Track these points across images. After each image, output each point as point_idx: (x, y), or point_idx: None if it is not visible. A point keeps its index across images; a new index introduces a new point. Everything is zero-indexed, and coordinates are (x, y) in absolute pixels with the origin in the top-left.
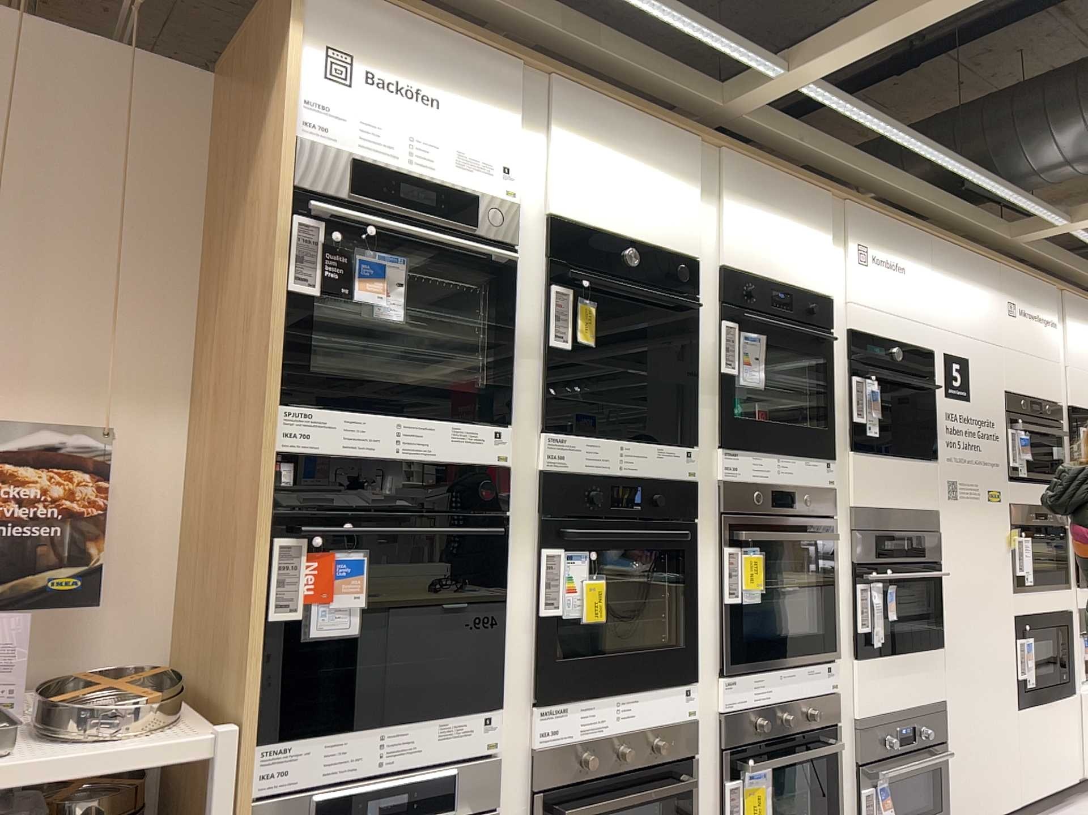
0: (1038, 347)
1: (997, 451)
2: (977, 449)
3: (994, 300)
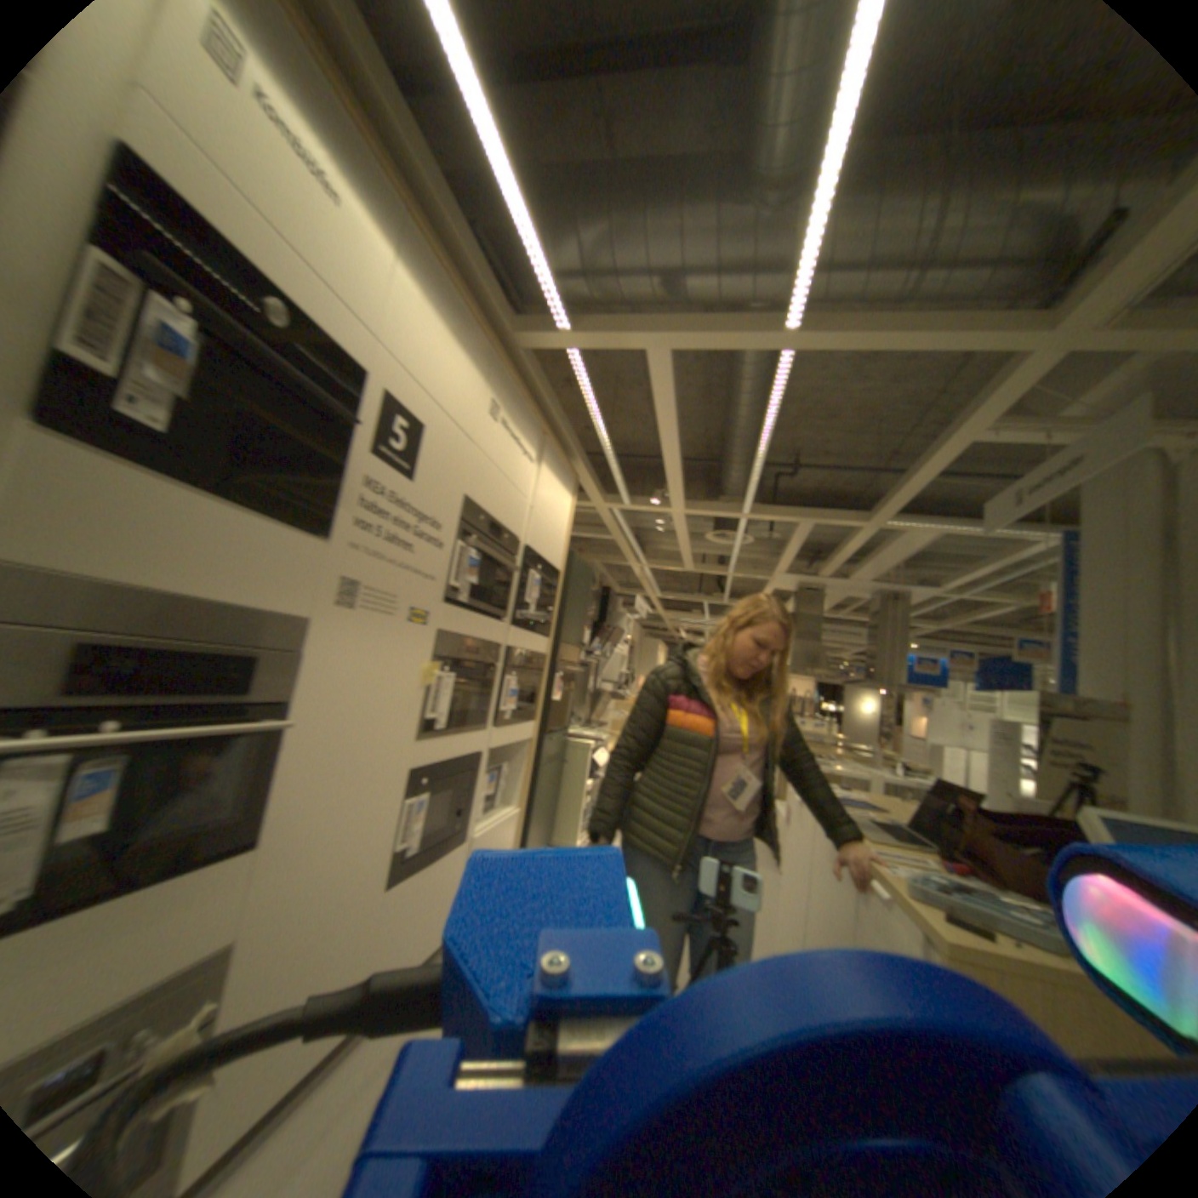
0: (516, 473)
1: (440, 564)
2: (411, 550)
3: (481, 387)
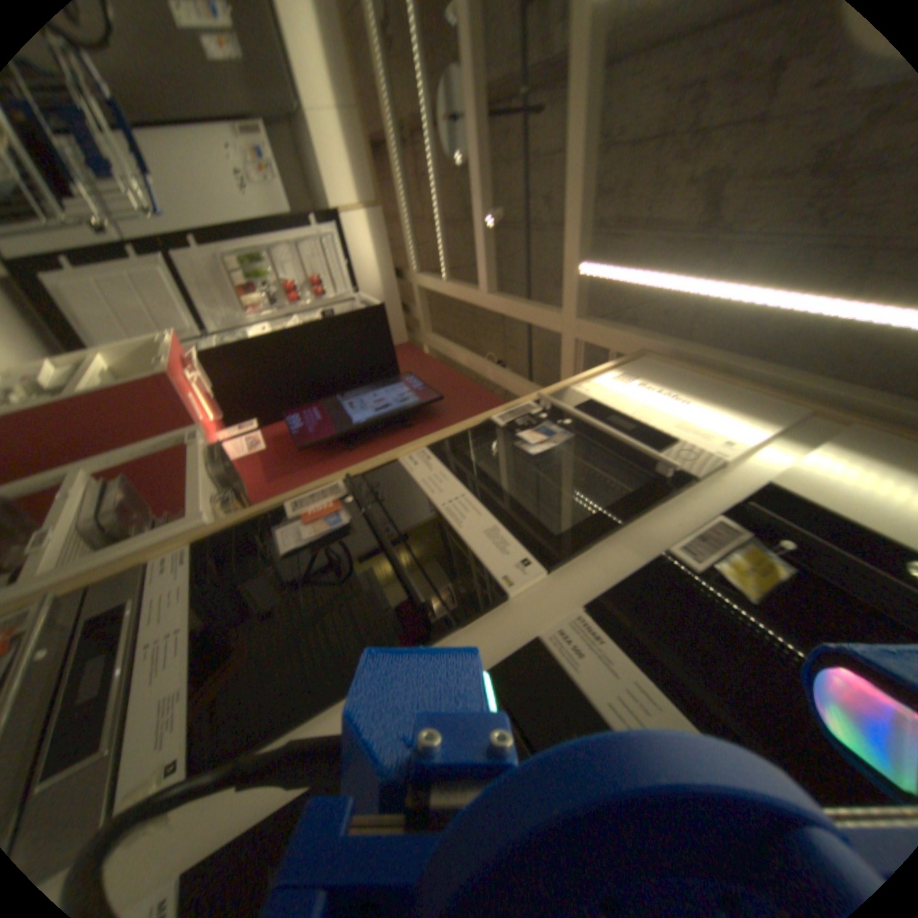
0: None
1: None
2: None
3: None
